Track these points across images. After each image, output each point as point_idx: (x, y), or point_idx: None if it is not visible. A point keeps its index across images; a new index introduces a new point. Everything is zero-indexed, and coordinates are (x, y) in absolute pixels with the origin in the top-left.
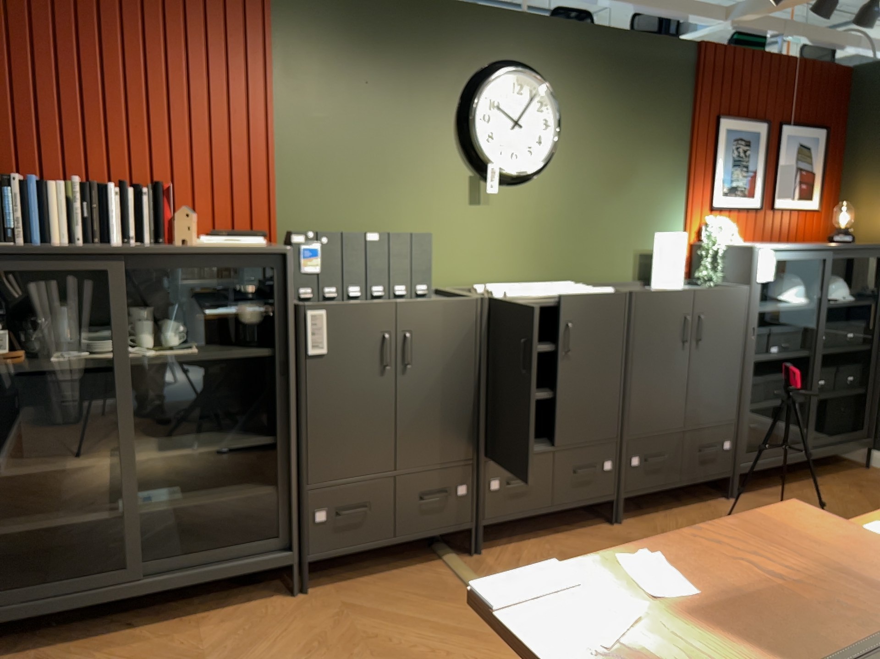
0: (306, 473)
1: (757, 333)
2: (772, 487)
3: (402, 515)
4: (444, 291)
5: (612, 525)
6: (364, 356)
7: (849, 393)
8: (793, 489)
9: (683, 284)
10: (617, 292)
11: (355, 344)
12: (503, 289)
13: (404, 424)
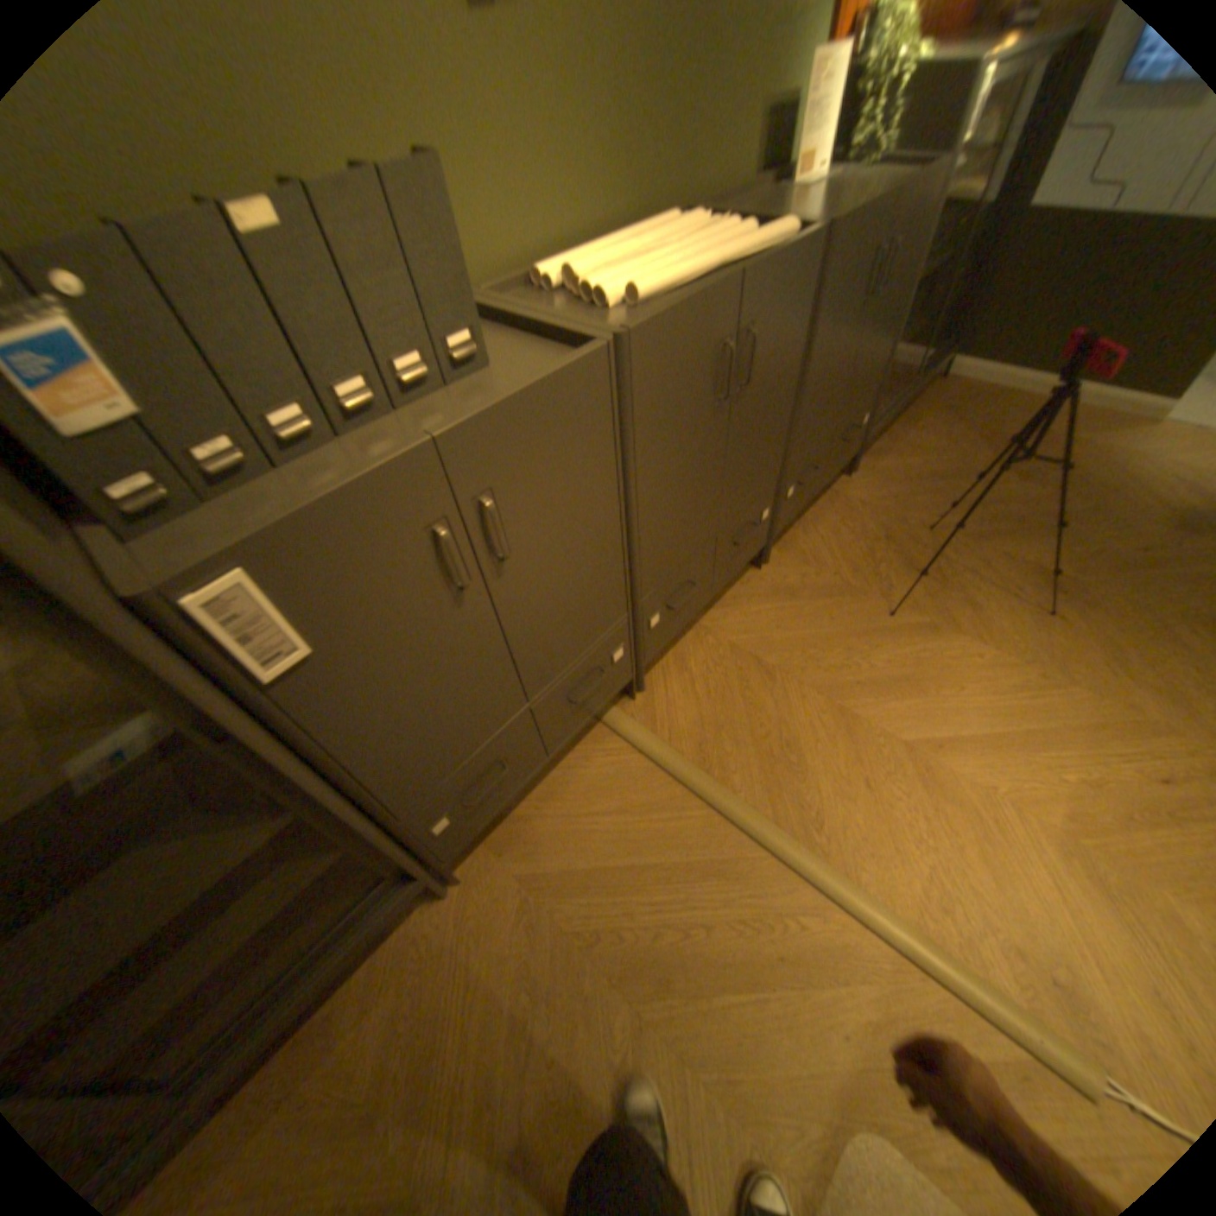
0: (391, 811)
1: (916, 238)
2: (876, 440)
3: (553, 731)
4: (485, 307)
5: (757, 568)
6: (409, 595)
7: (956, 294)
8: (897, 436)
9: (828, 166)
10: (809, 229)
11: (380, 584)
12: (617, 281)
13: (525, 642)
